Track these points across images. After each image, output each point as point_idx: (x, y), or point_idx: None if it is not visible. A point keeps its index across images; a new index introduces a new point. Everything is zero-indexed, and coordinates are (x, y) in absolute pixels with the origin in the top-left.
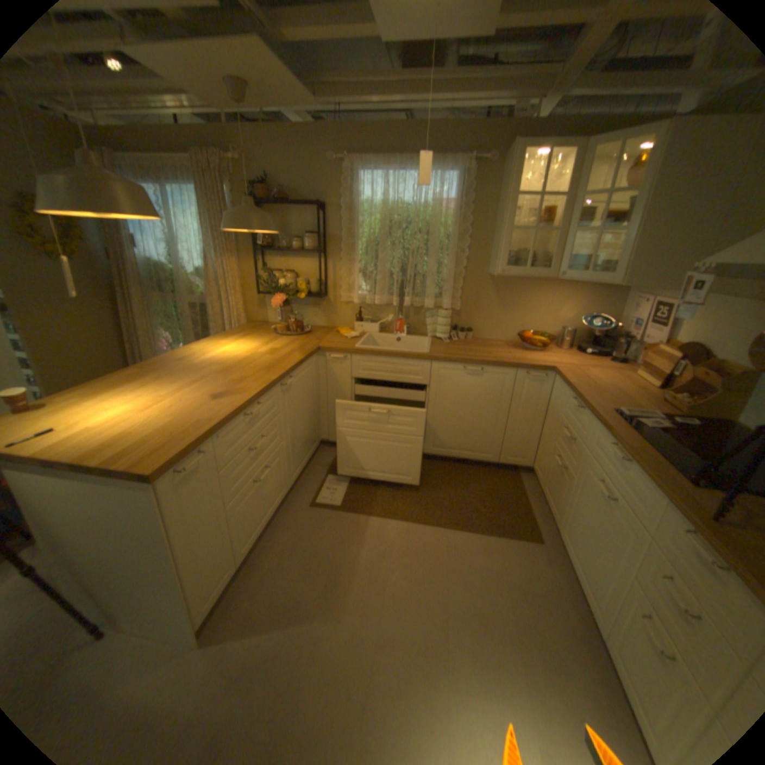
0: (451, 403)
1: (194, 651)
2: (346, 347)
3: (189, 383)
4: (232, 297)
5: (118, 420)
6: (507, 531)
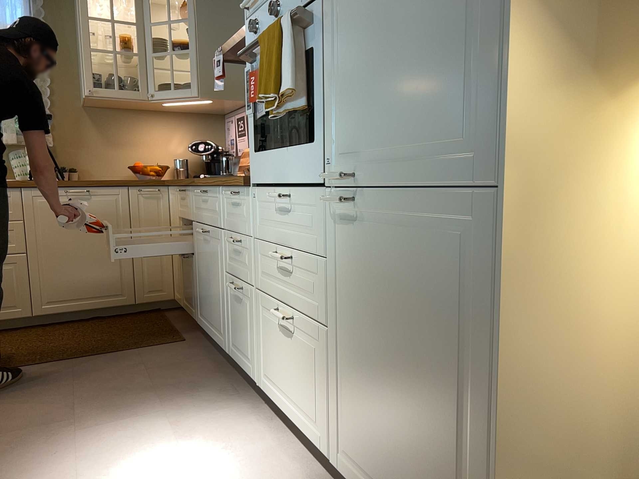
0: (59, 238)
1: None
2: None
3: None
4: None
5: None
6: (146, 343)
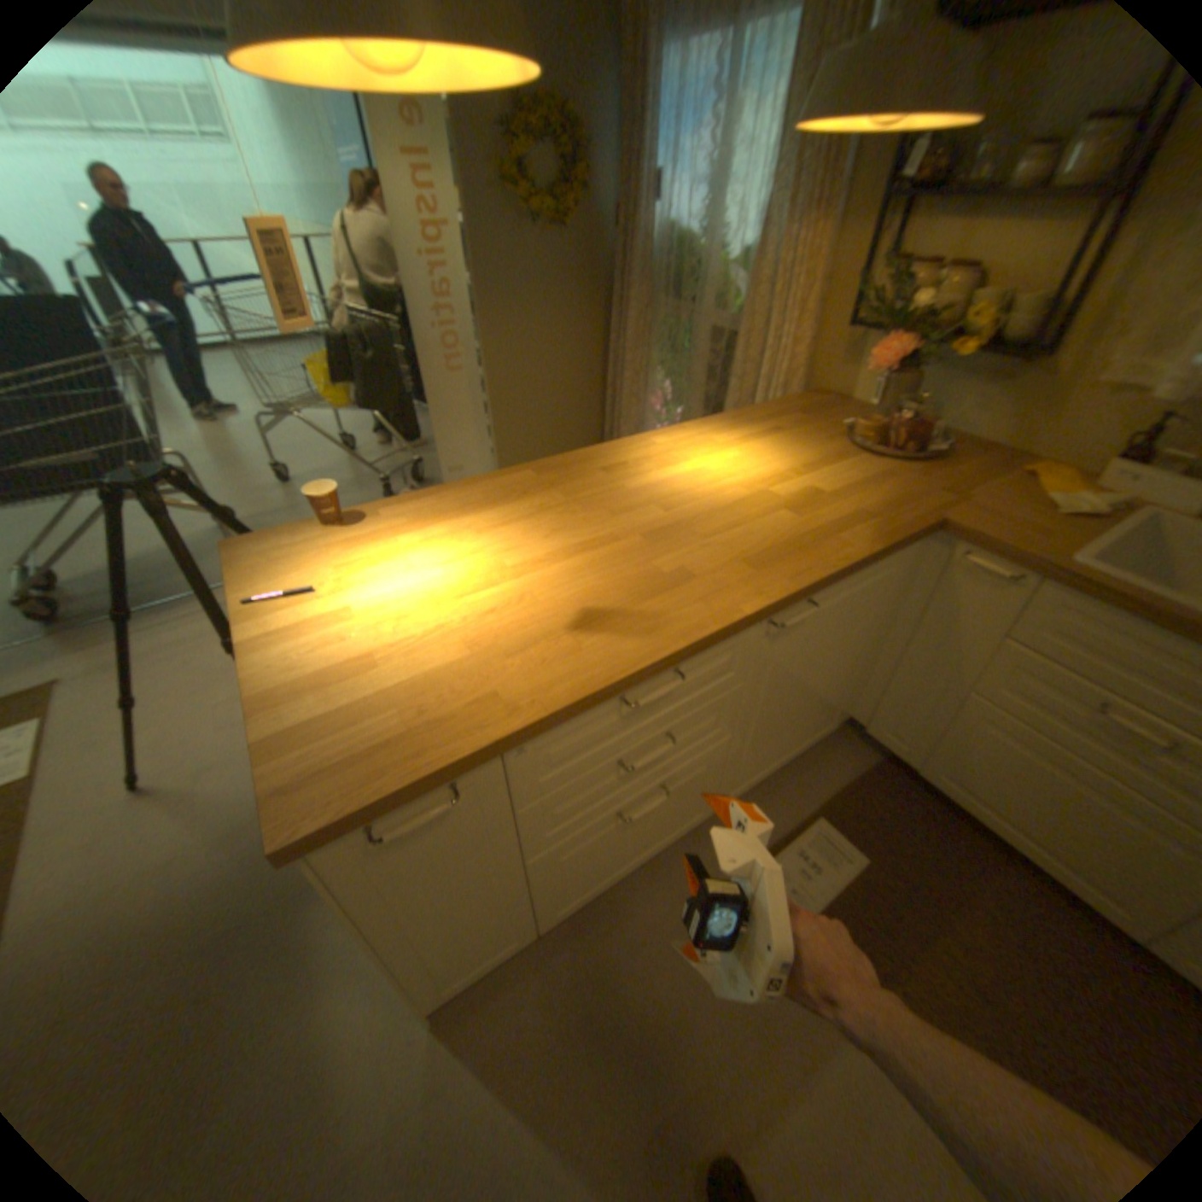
0: None
1: (422, 1030)
2: (1039, 547)
3: (571, 548)
4: (790, 325)
5: (394, 609)
6: None
